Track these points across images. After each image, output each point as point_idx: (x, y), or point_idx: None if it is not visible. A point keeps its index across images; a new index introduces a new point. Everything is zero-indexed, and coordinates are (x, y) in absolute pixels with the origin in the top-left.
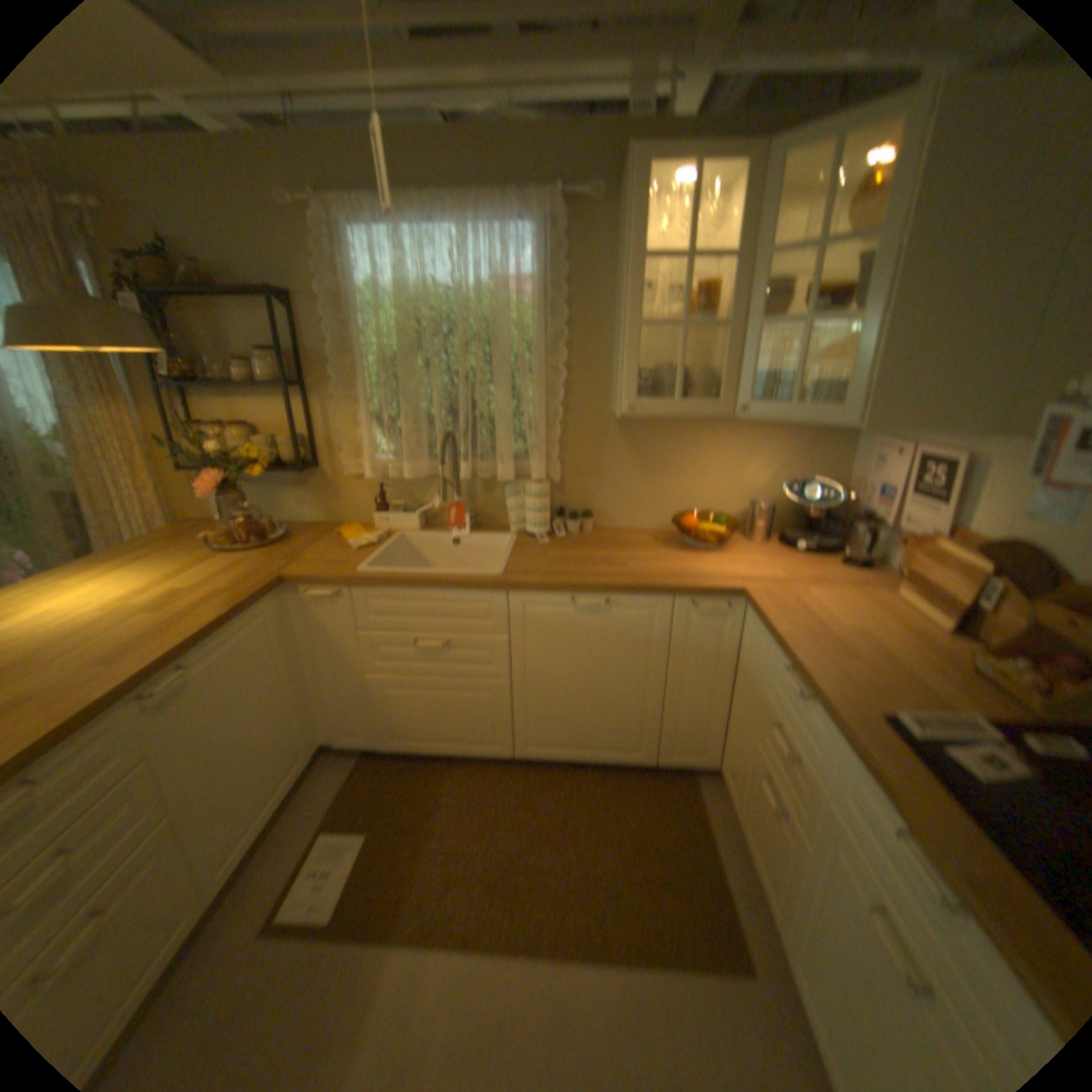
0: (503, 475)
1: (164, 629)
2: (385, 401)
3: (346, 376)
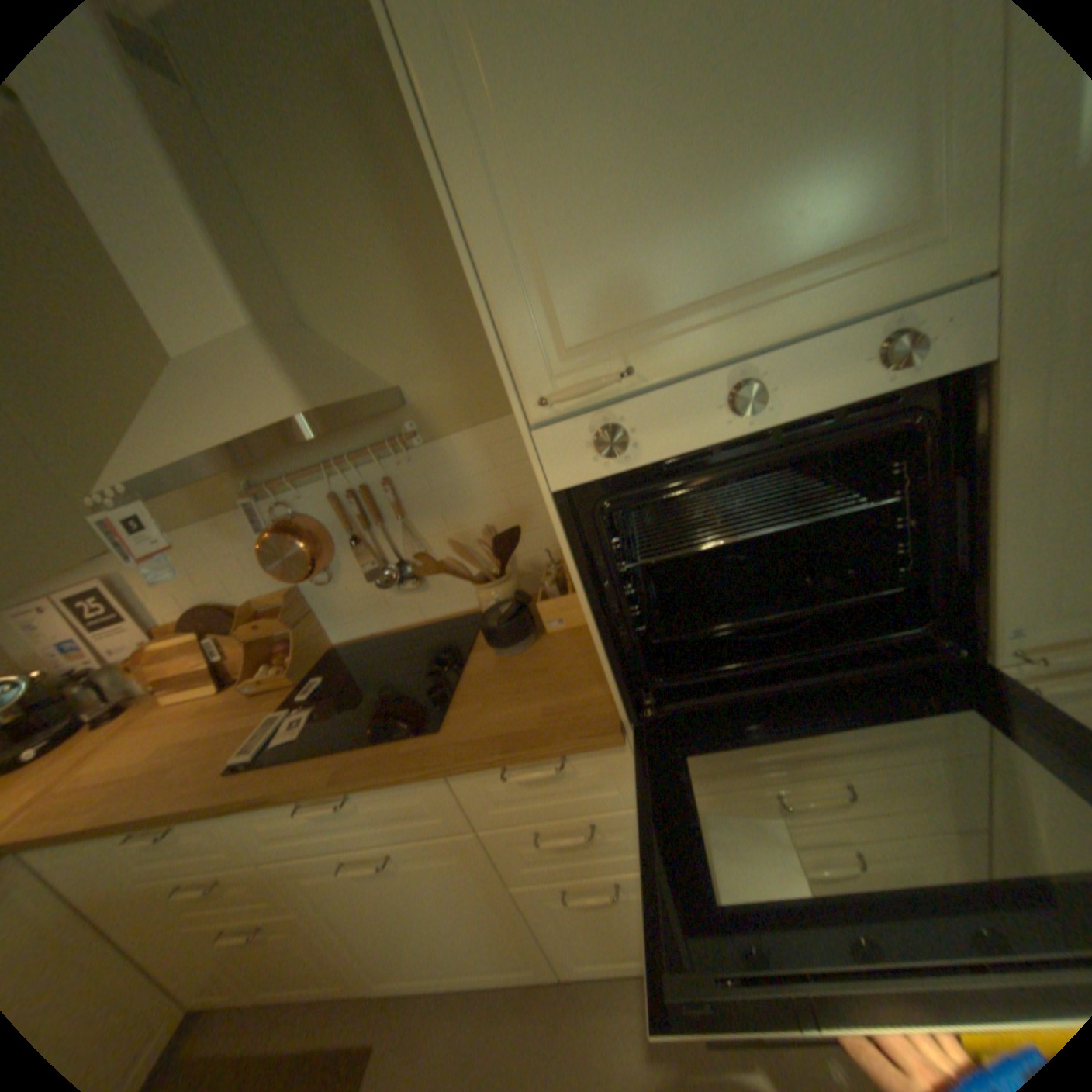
0: None
1: None
2: None
3: None
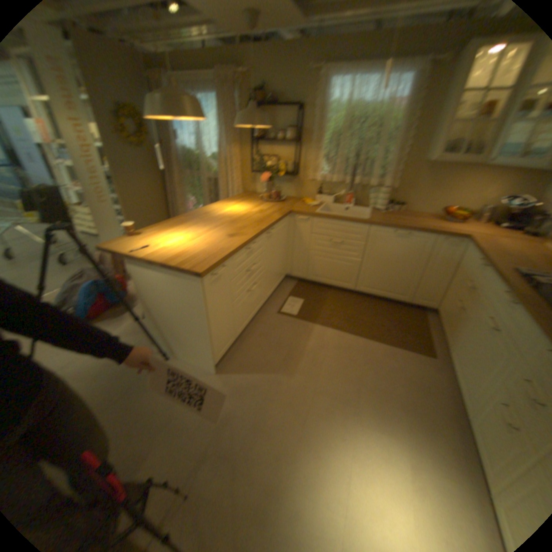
0: (373, 182)
1: (268, 217)
2: (332, 149)
3: (318, 138)
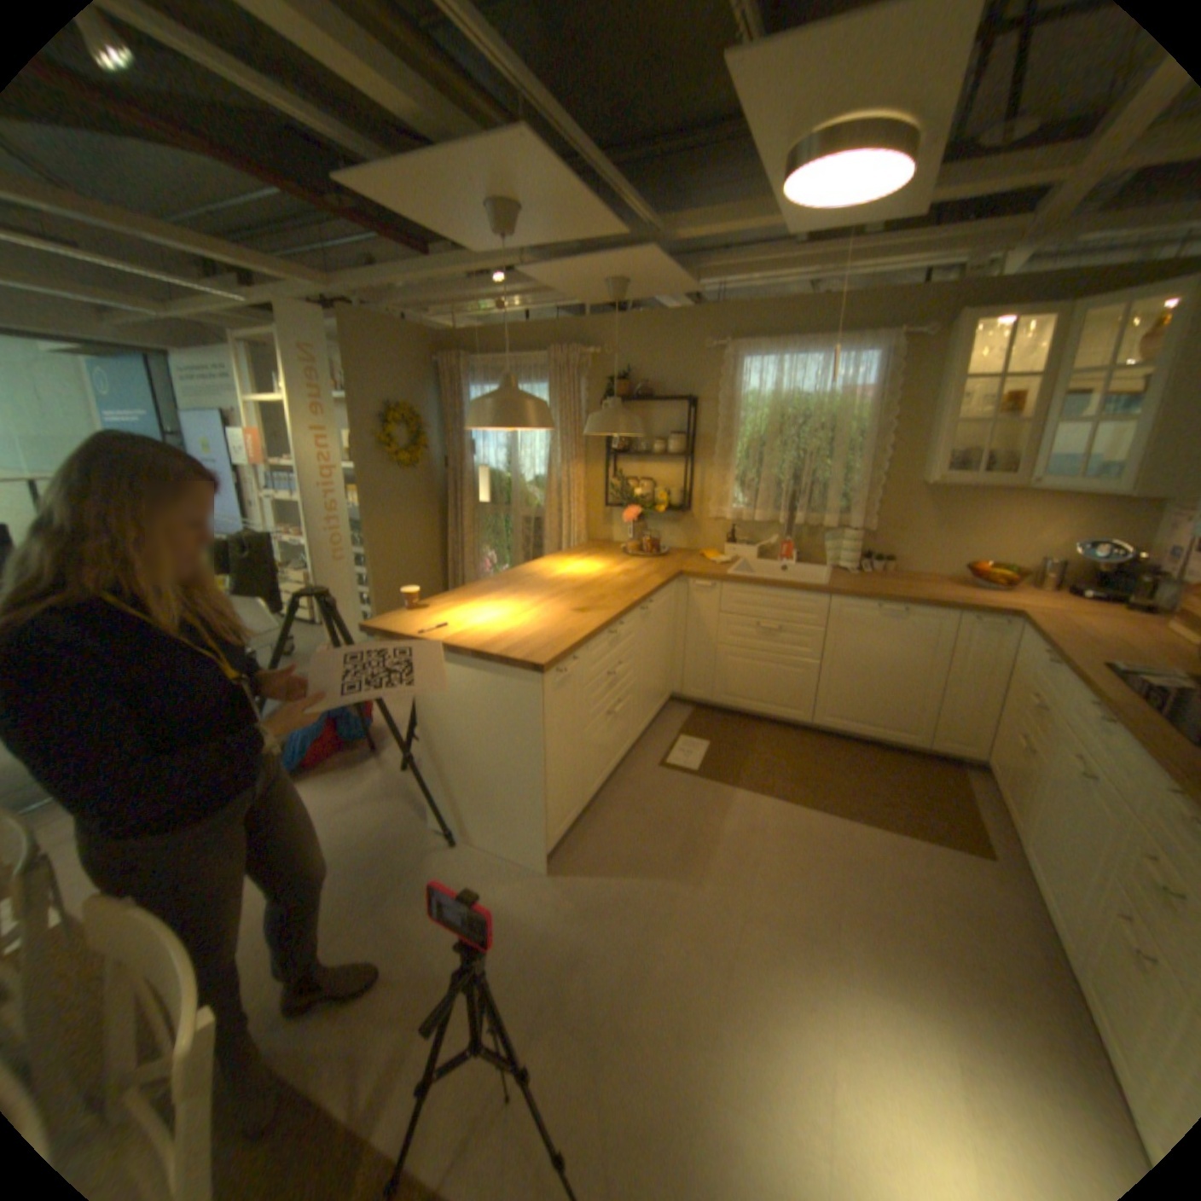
0: (828, 522)
1: (639, 583)
2: (748, 467)
3: (723, 451)
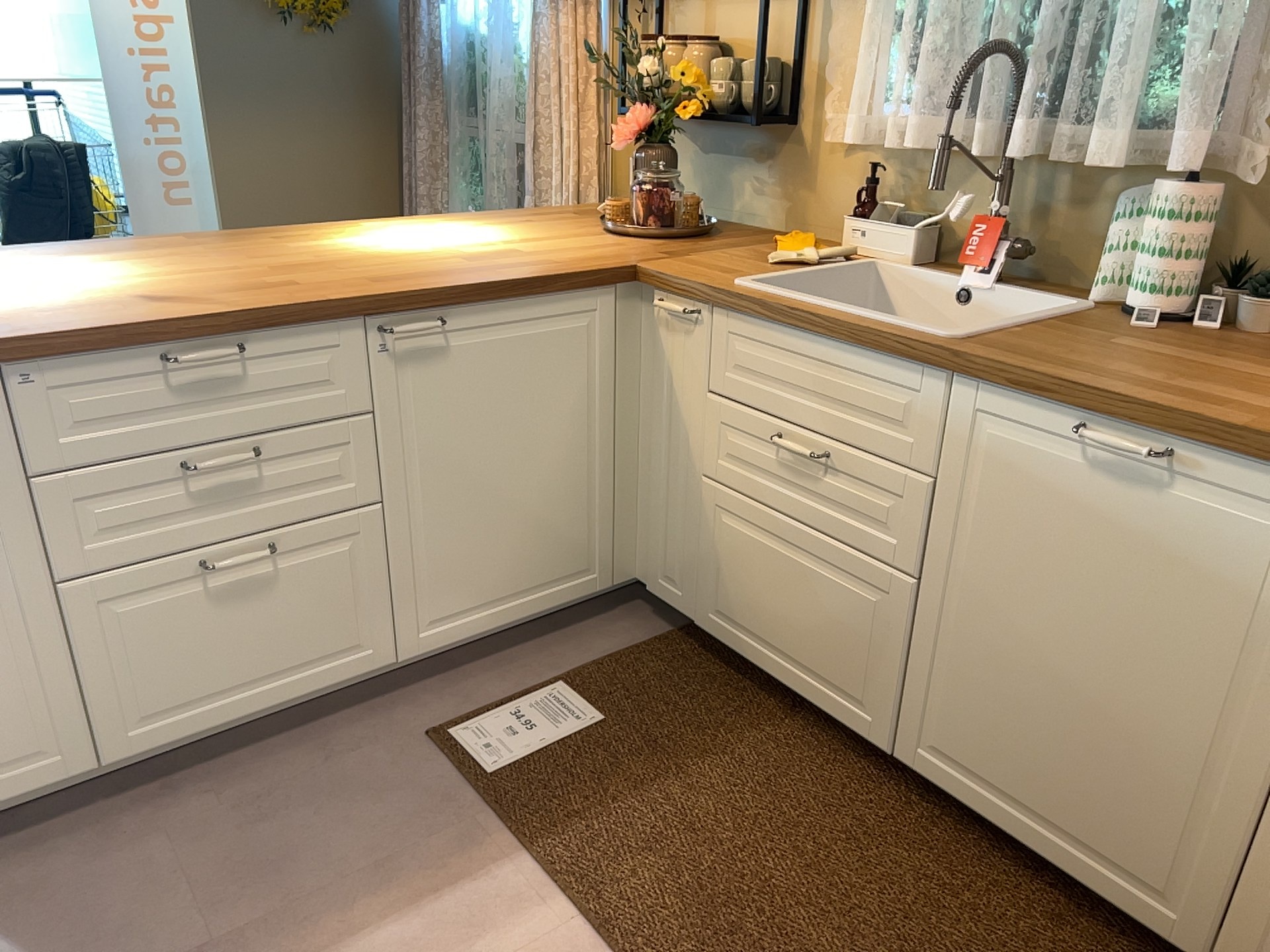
0: (1095, 149)
1: (459, 272)
2: None
3: None
